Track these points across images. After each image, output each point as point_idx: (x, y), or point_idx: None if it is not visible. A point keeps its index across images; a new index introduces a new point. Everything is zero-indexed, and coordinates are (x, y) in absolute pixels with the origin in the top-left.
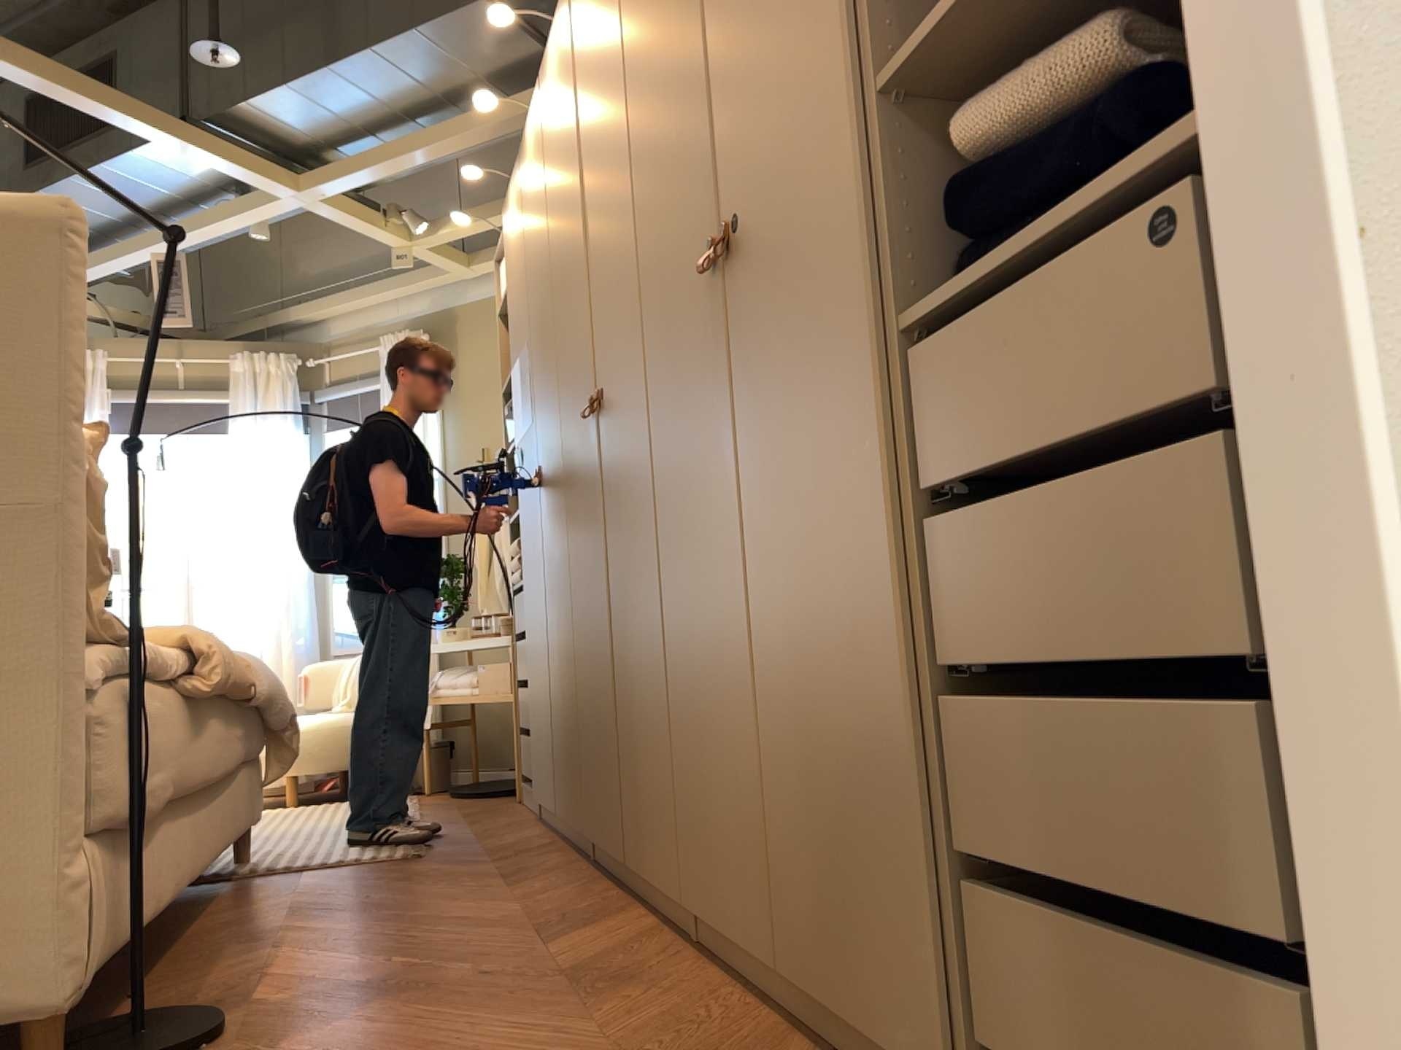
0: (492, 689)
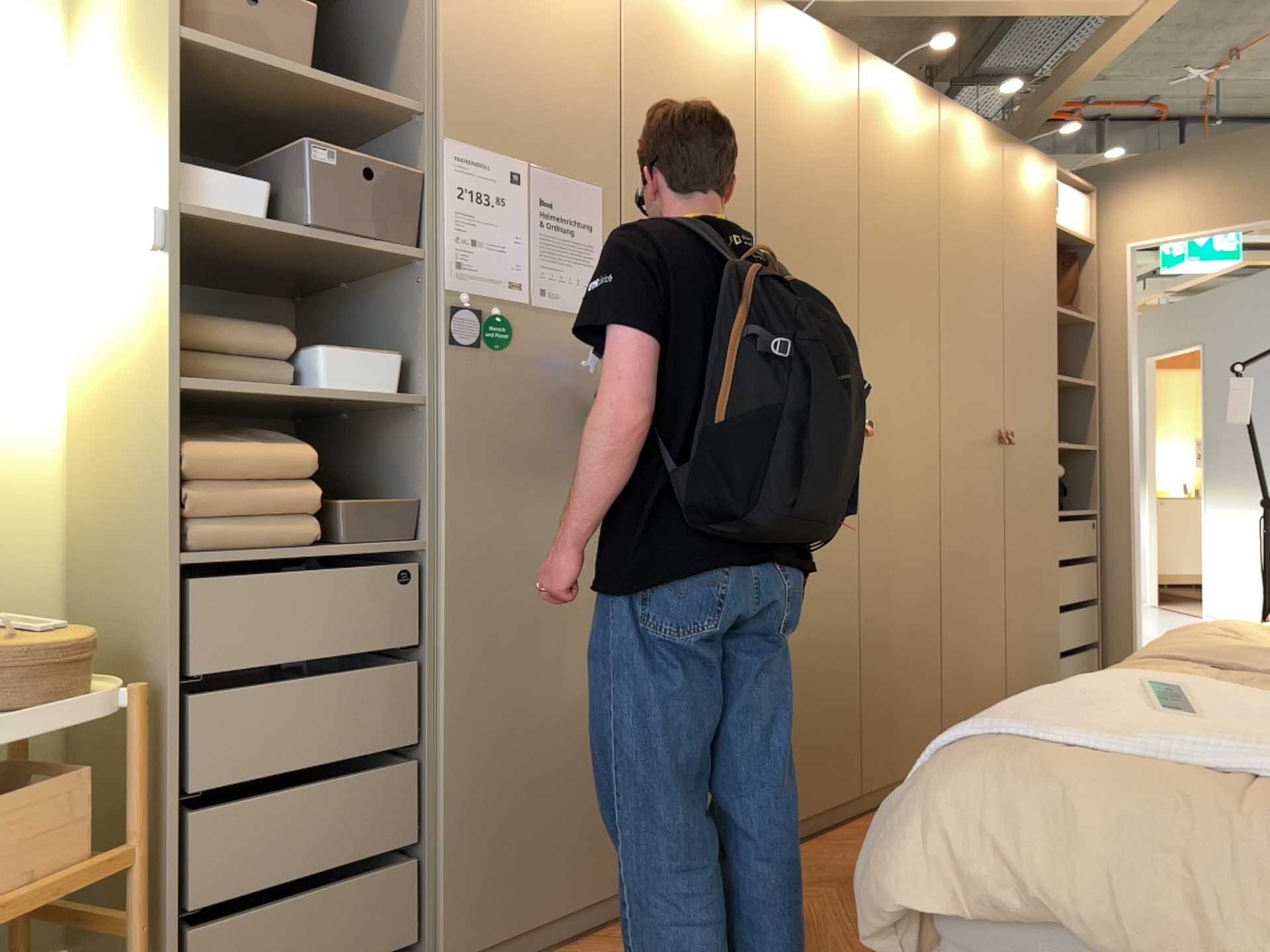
0: (0, 878)
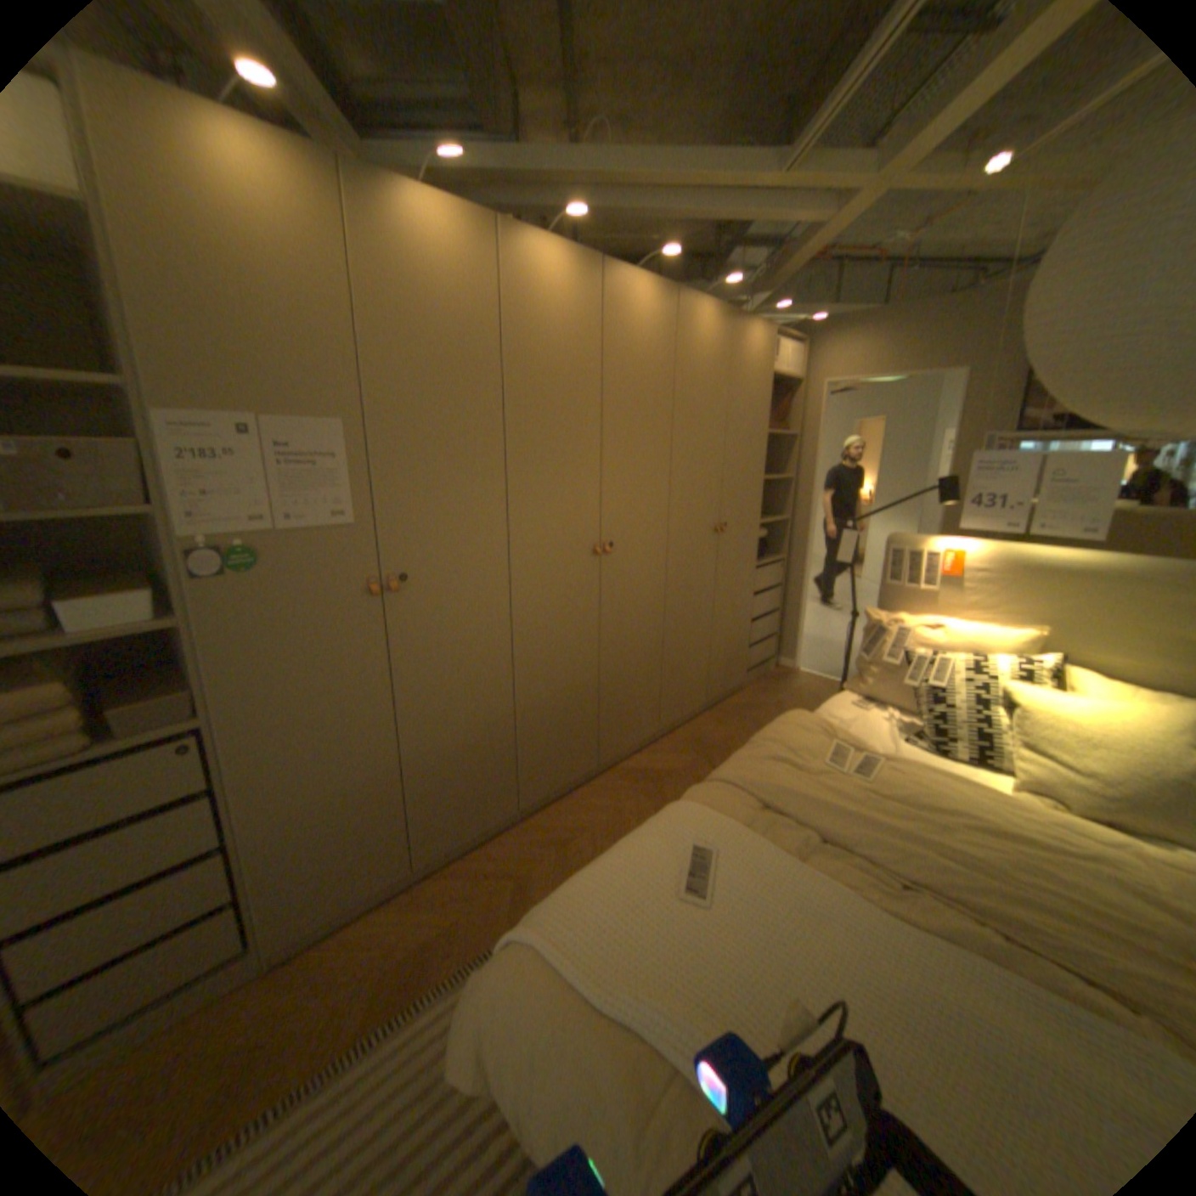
0: None
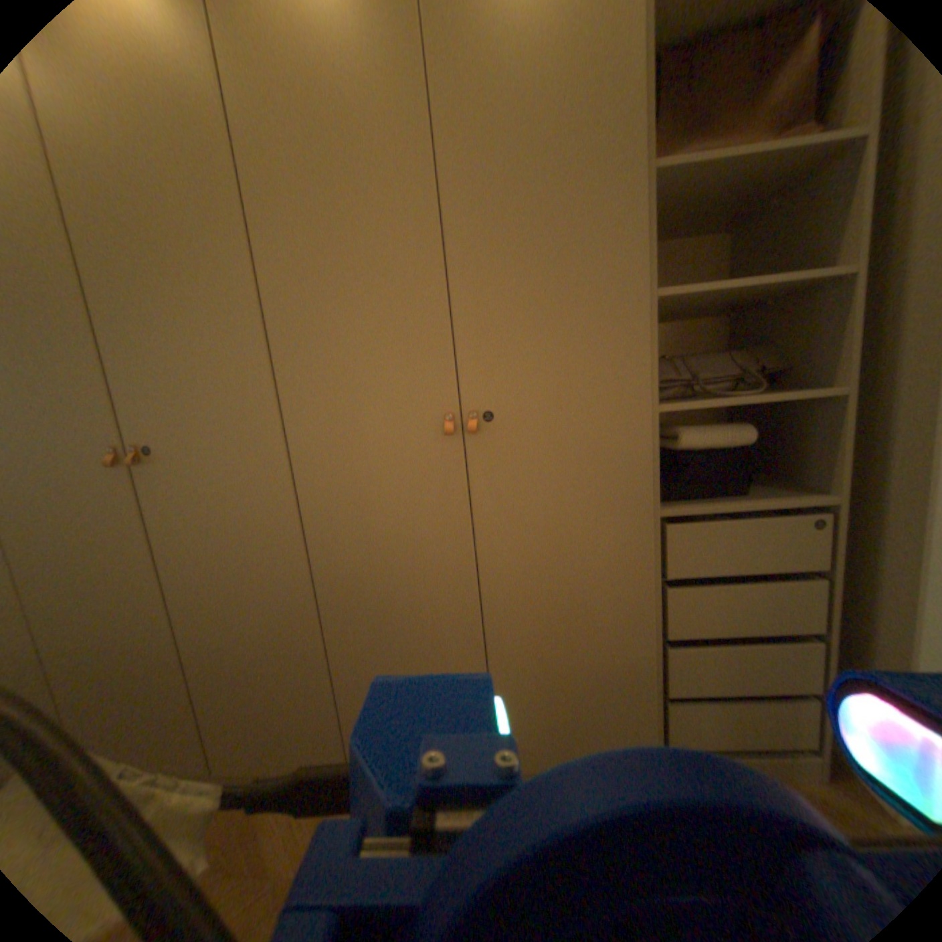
0: None
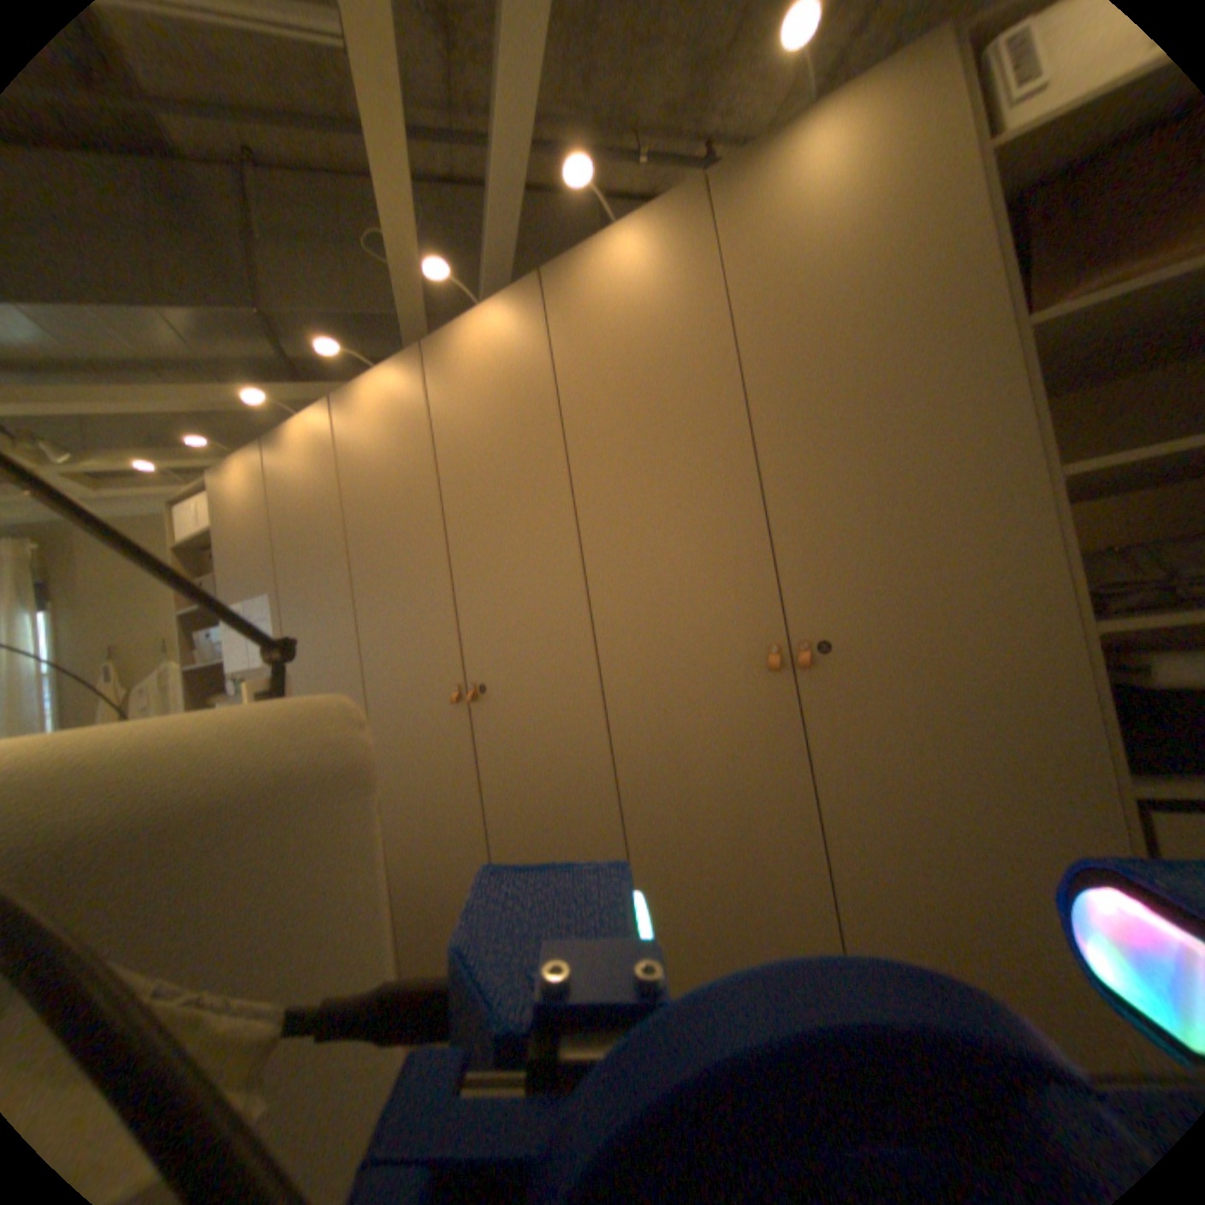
0: None
